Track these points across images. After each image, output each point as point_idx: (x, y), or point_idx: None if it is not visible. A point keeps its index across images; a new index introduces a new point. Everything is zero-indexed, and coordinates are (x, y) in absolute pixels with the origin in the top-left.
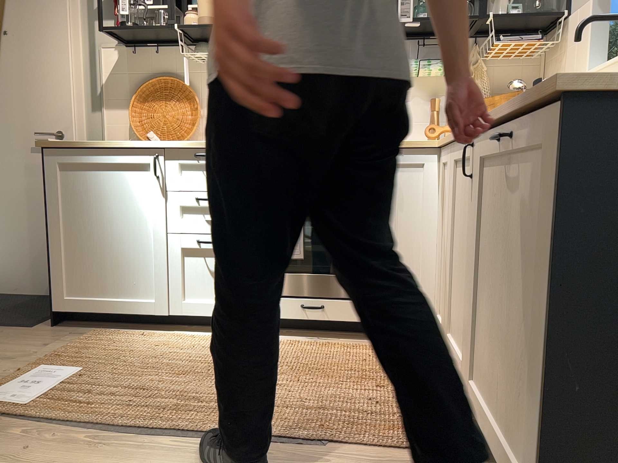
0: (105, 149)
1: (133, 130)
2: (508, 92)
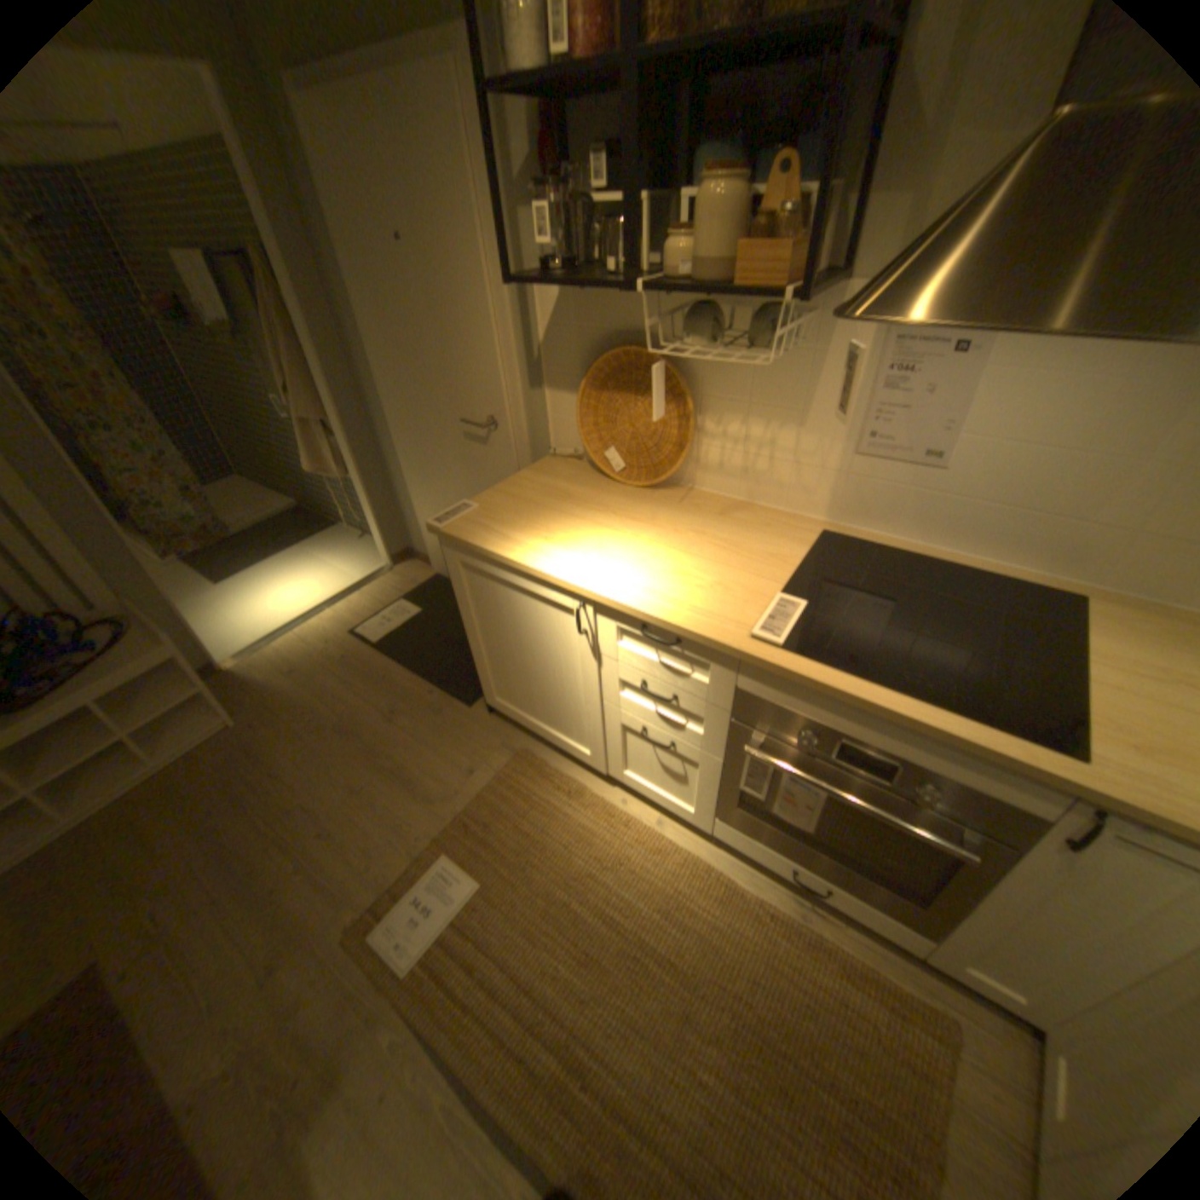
0: (510, 566)
1: (583, 443)
2: None
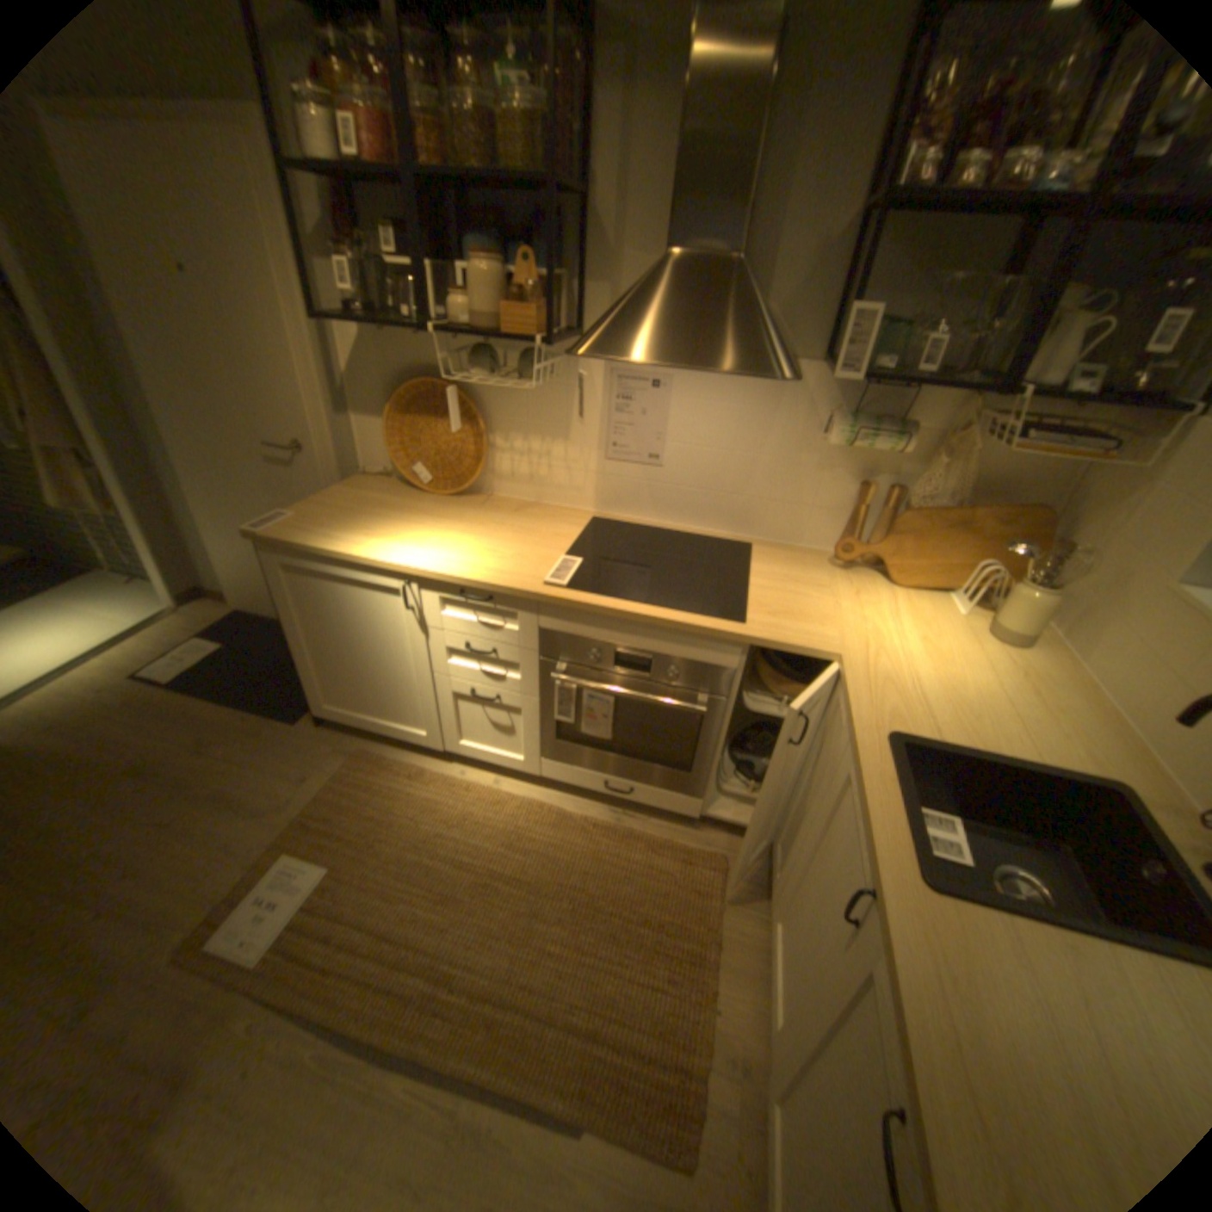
0: (334, 559)
1: (391, 460)
2: (1011, 486)
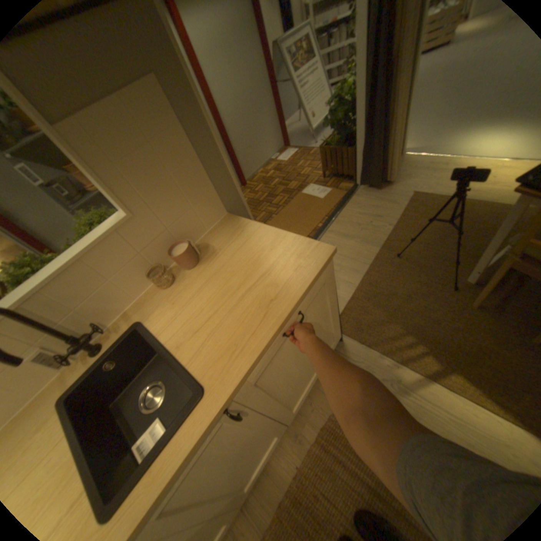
0: None
1: None
2: None
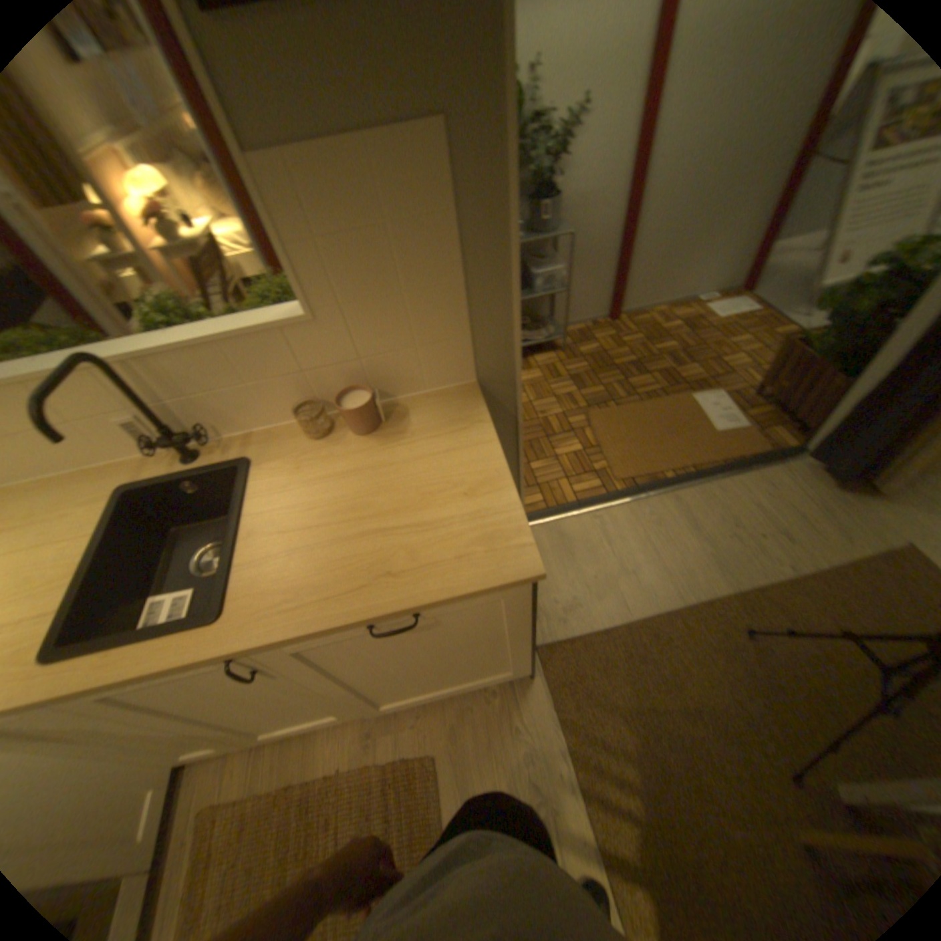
0: None
1: None
2: None
